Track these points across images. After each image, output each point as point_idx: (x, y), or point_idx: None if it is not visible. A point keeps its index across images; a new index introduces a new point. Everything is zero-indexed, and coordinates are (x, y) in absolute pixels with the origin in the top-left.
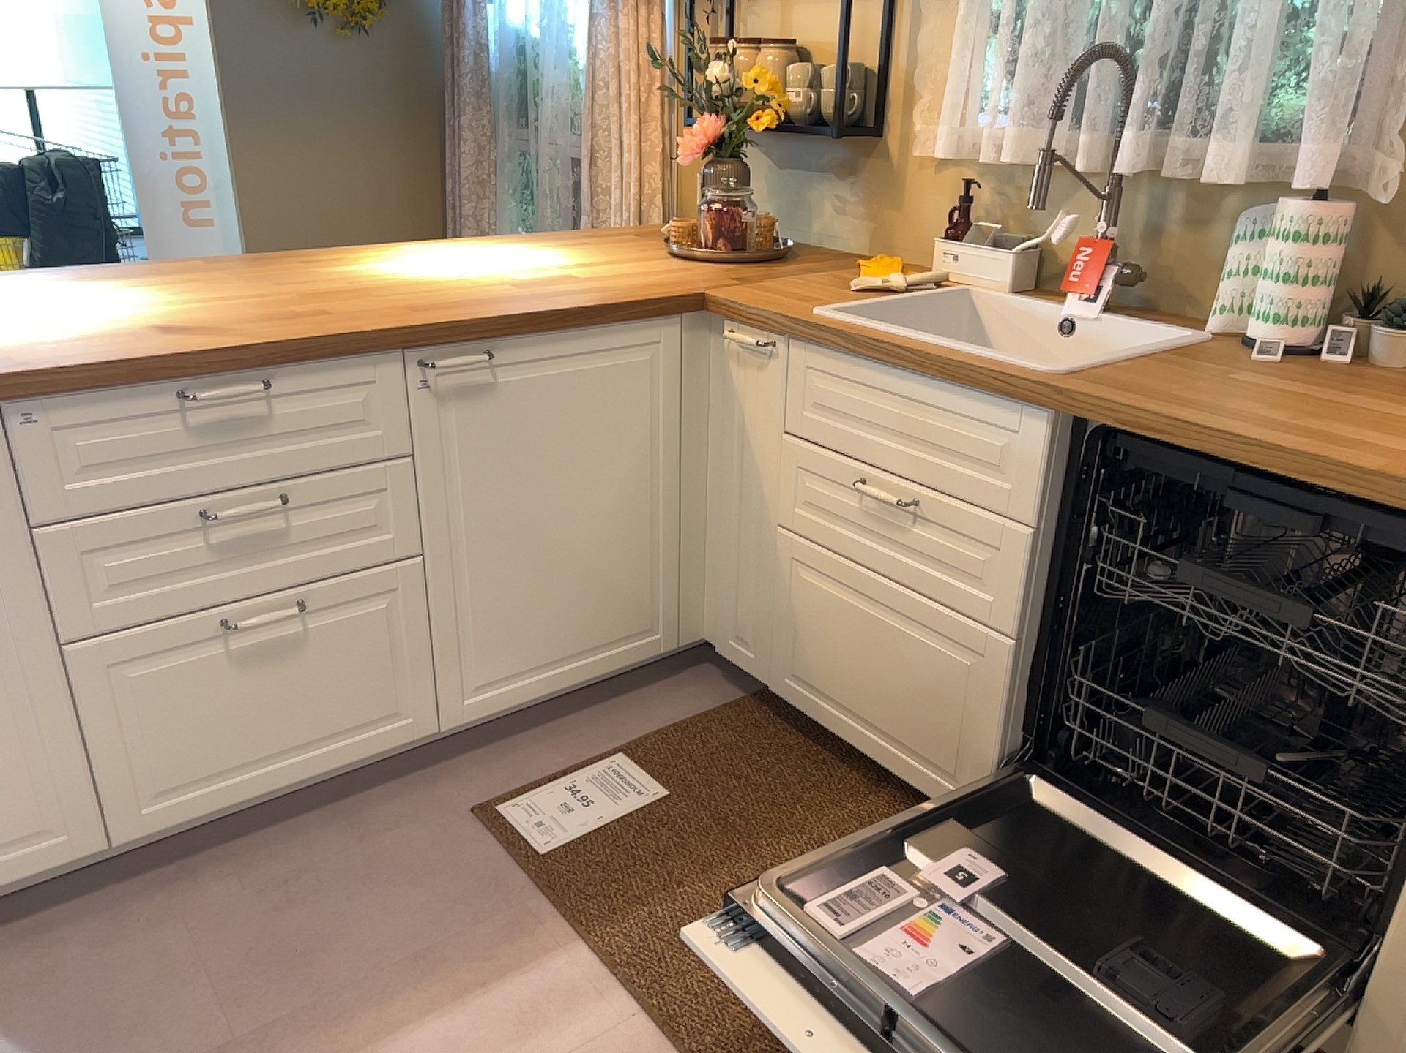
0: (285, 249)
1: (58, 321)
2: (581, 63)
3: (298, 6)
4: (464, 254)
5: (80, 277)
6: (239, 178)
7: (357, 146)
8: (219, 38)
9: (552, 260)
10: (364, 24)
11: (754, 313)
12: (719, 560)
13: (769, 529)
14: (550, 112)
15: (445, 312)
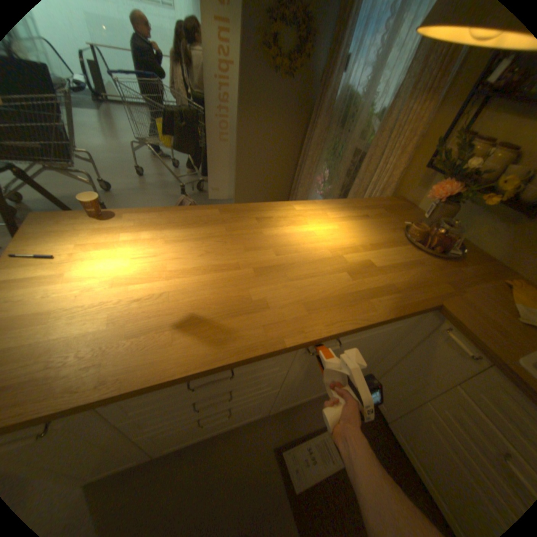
0: (247, 155)
1: (141, 288)
2: (378, 110)
3: (271, 61)
4: (320, 220)
5: (167, 219)
6: (237, 128)
7: (278, 121)
8: (240, 71)
9: (359, 236)
10: (292, 72)
11: (478, 341)
12: (385, 372)
13: (423, 398)
14: (357, 129)
15: (323, 317)
